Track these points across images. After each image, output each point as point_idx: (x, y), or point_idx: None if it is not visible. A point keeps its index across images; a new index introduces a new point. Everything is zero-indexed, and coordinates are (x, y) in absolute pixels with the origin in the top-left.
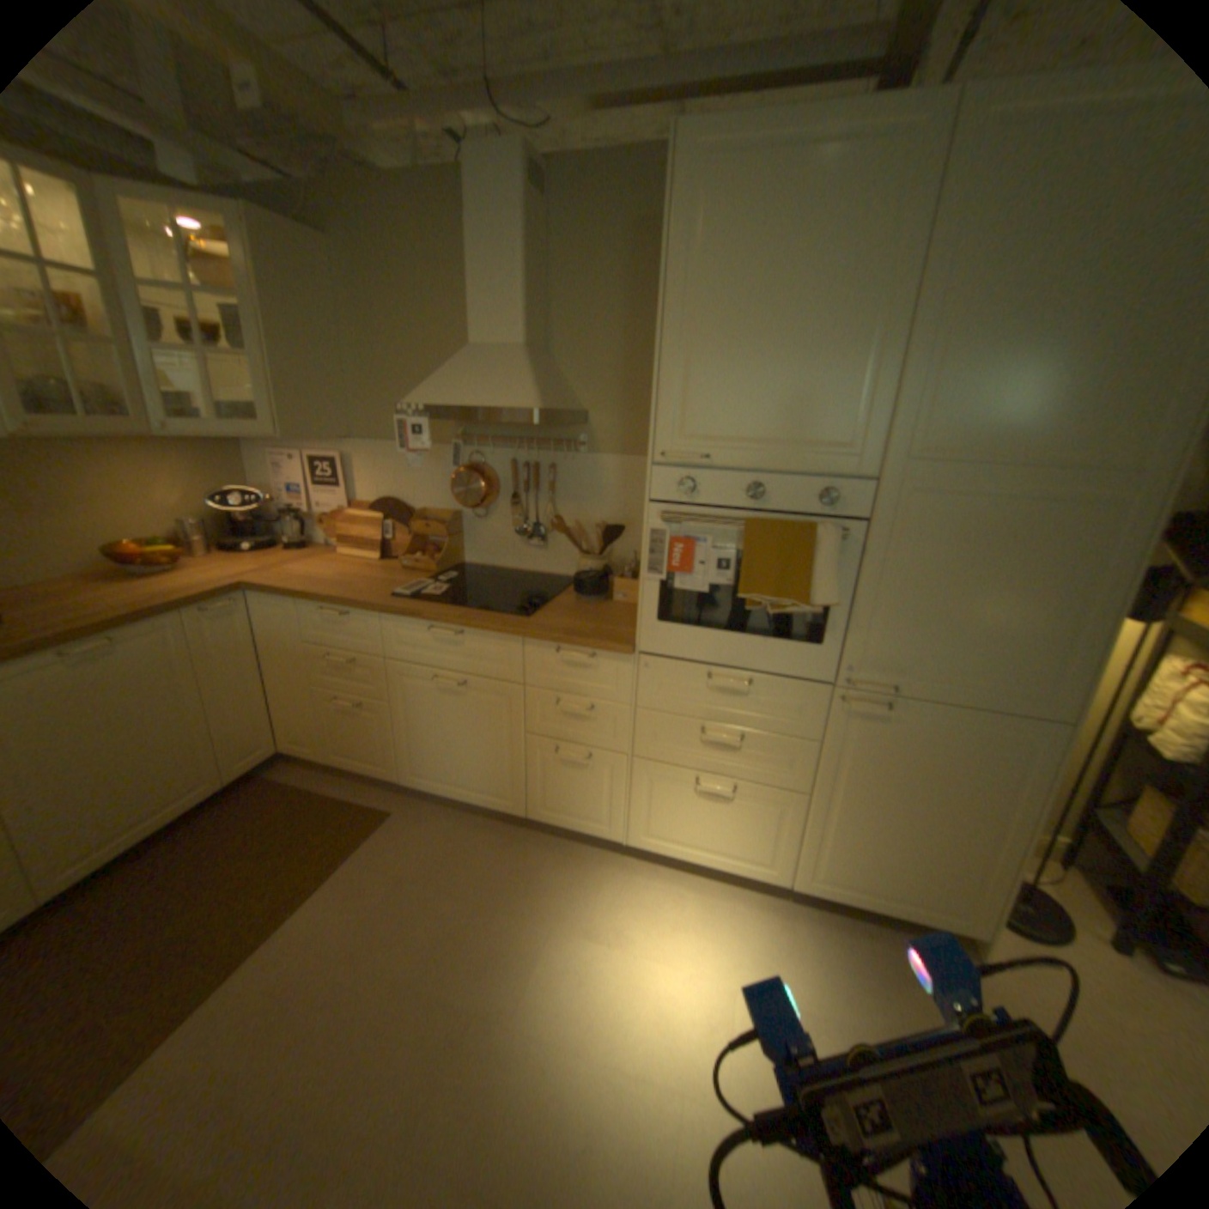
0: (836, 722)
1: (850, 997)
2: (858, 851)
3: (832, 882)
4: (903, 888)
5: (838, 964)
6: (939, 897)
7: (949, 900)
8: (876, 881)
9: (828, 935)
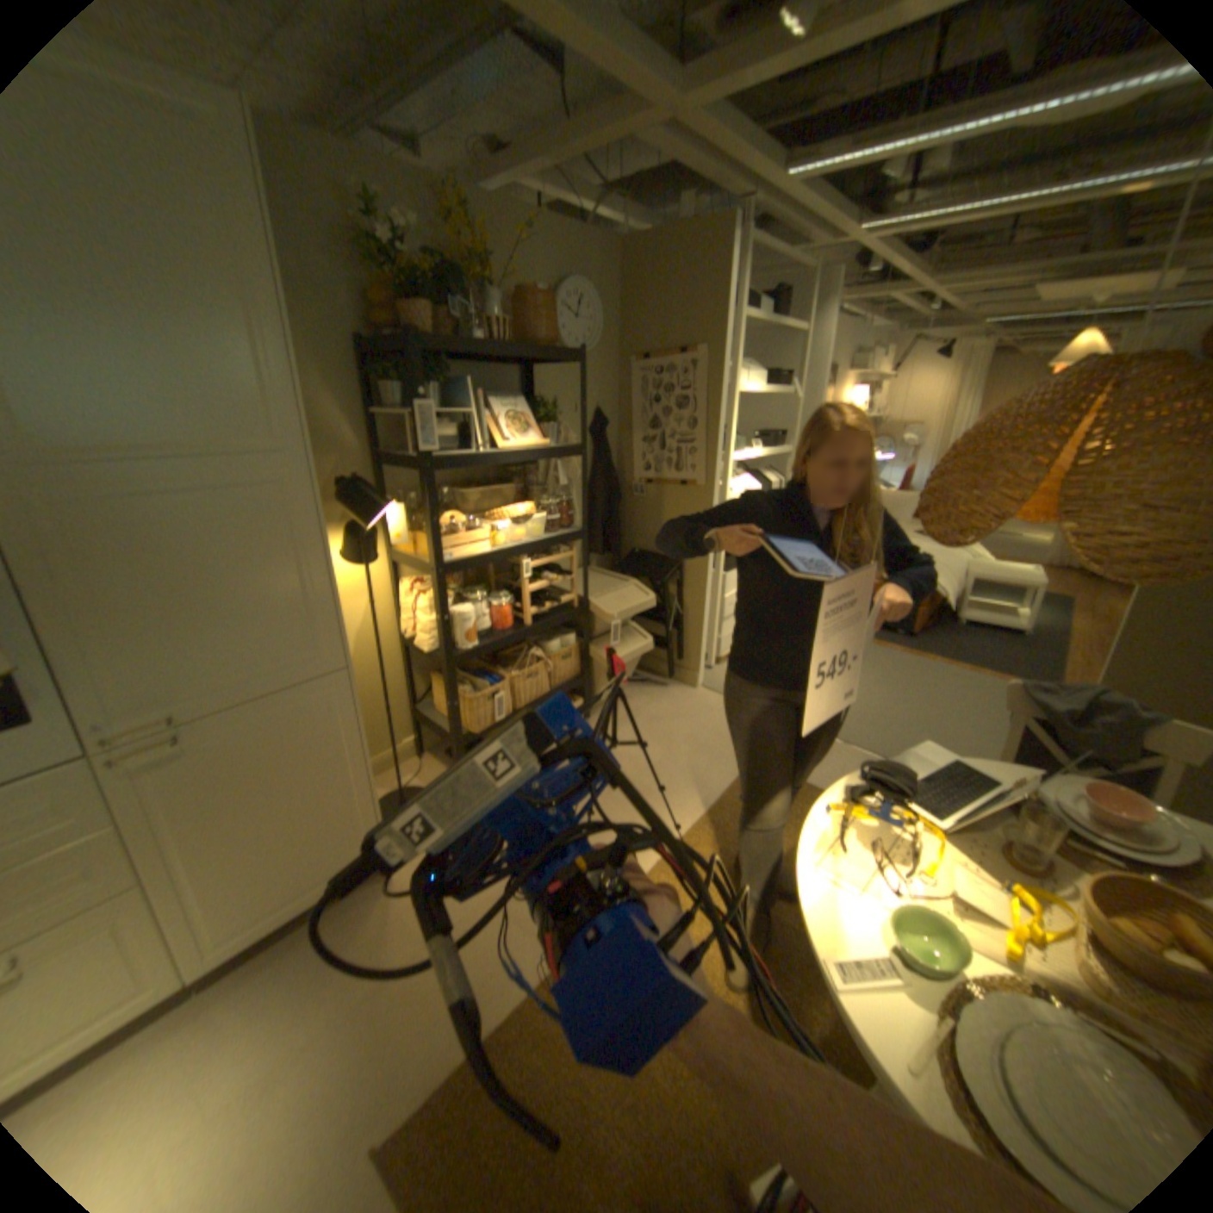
0: (120, 792)
1: (290, 1021)
2: (232, 890)
3: (224, 938)
4: (296, 882)
5: (269, 1003)
6: (329, 862)
7: (337, 858)
8: (267, 898)
9: (249, 987)
